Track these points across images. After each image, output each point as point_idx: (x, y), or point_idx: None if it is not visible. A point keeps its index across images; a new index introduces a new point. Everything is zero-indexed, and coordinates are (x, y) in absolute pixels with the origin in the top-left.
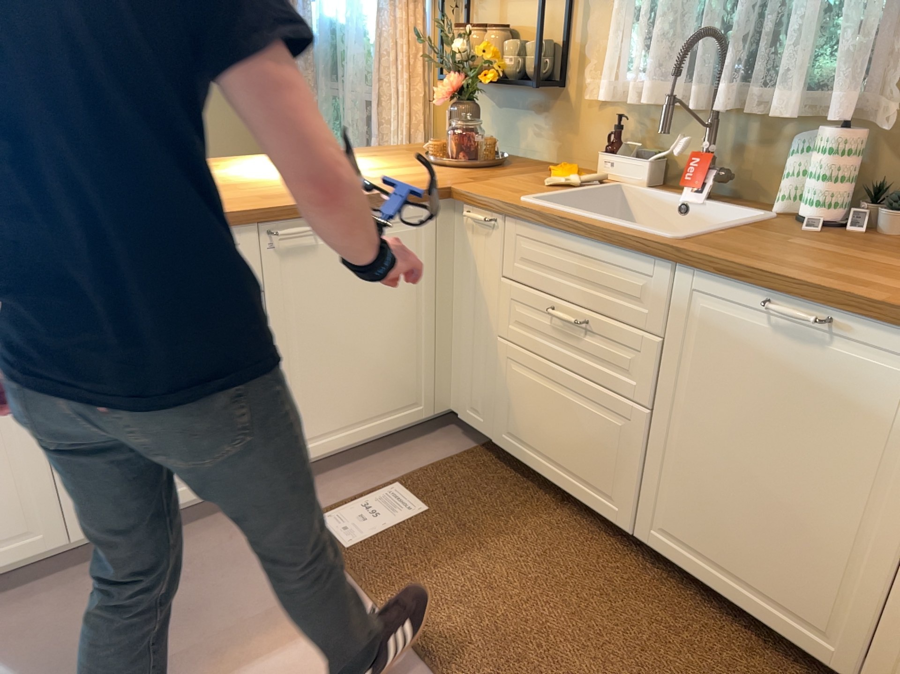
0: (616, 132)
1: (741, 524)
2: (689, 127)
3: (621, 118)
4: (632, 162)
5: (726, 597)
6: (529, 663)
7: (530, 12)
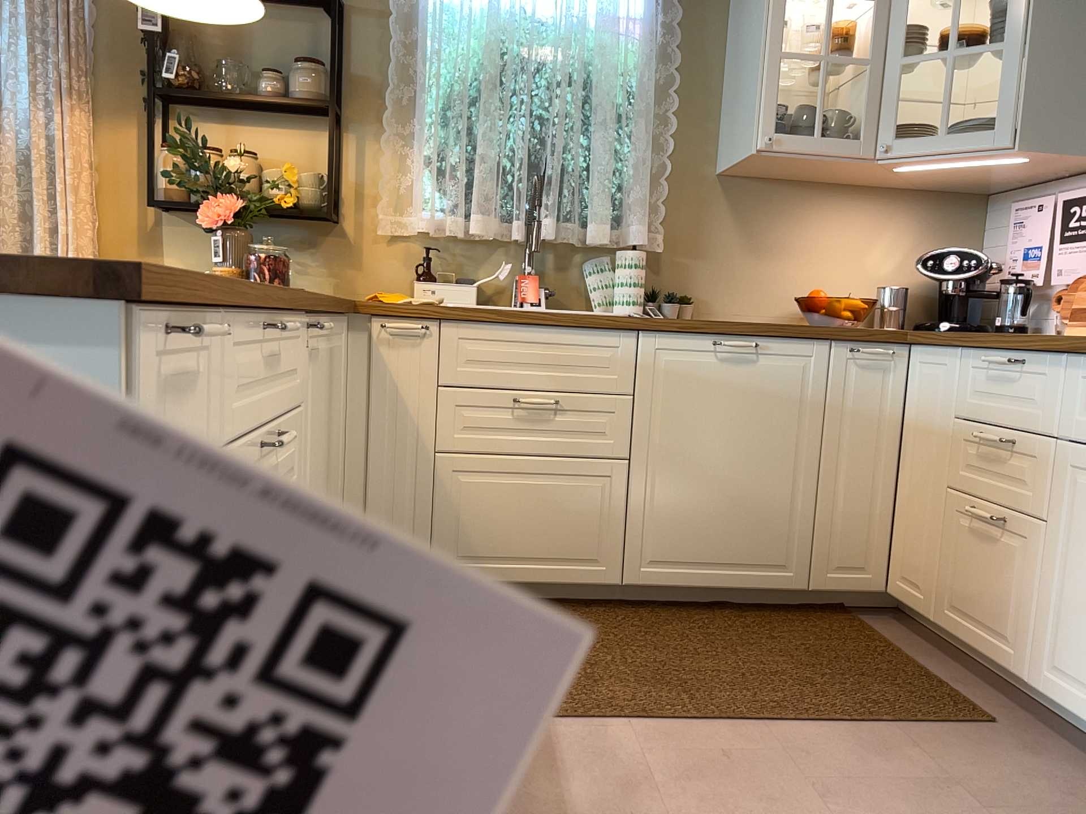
0: (429, 261)
1: (719, 517)
2: (493, 256)
3: (430, 248)
4: (458, 285)
5: (714, 587)
6: (689, 683)
7: (282, 144)
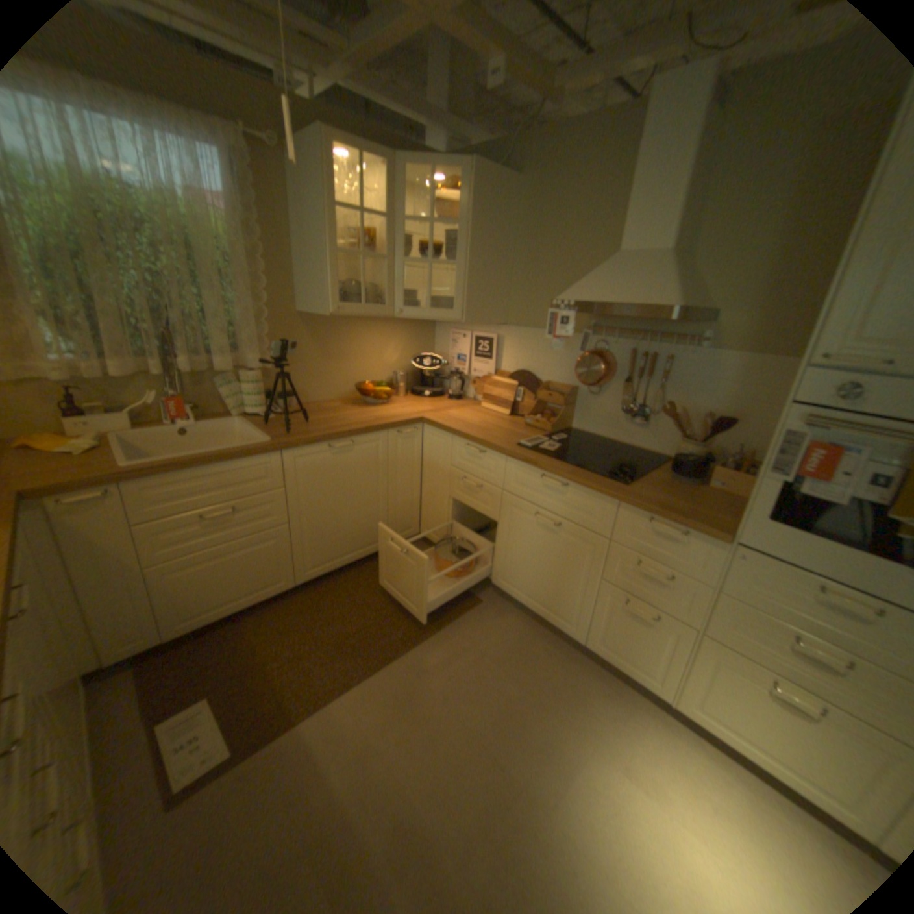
0: (70, 402)
1: (342, 533)
2: (133, 386)
3: (68, 391)
4: (109, 418)
5: (344, 565)
6: (356, 644)
7: None
